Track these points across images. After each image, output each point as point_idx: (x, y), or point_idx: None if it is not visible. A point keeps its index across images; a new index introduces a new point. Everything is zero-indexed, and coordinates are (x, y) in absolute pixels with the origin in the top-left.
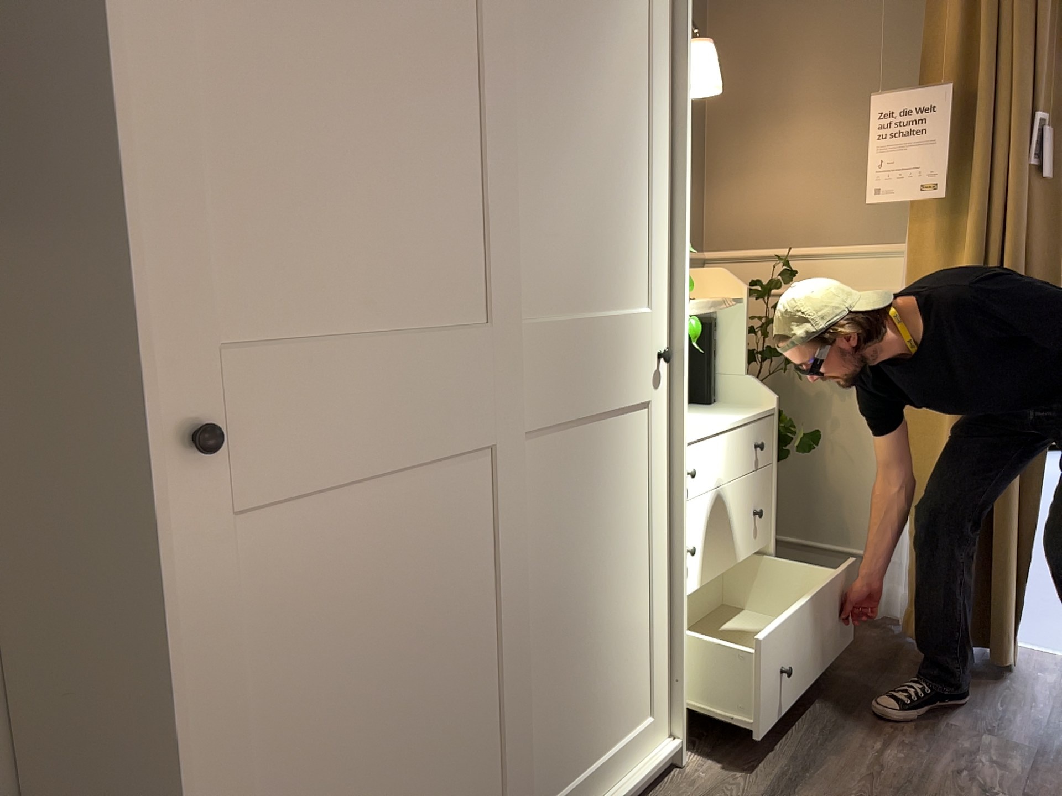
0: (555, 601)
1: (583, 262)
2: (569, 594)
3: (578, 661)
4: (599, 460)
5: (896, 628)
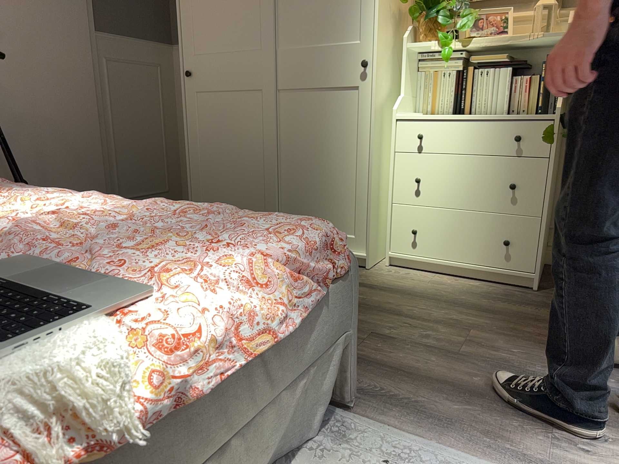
0: (296, 158)
1: (314, 22)
2: (304, 158)
3: (308, 188)
4: (323, 108)
5: None
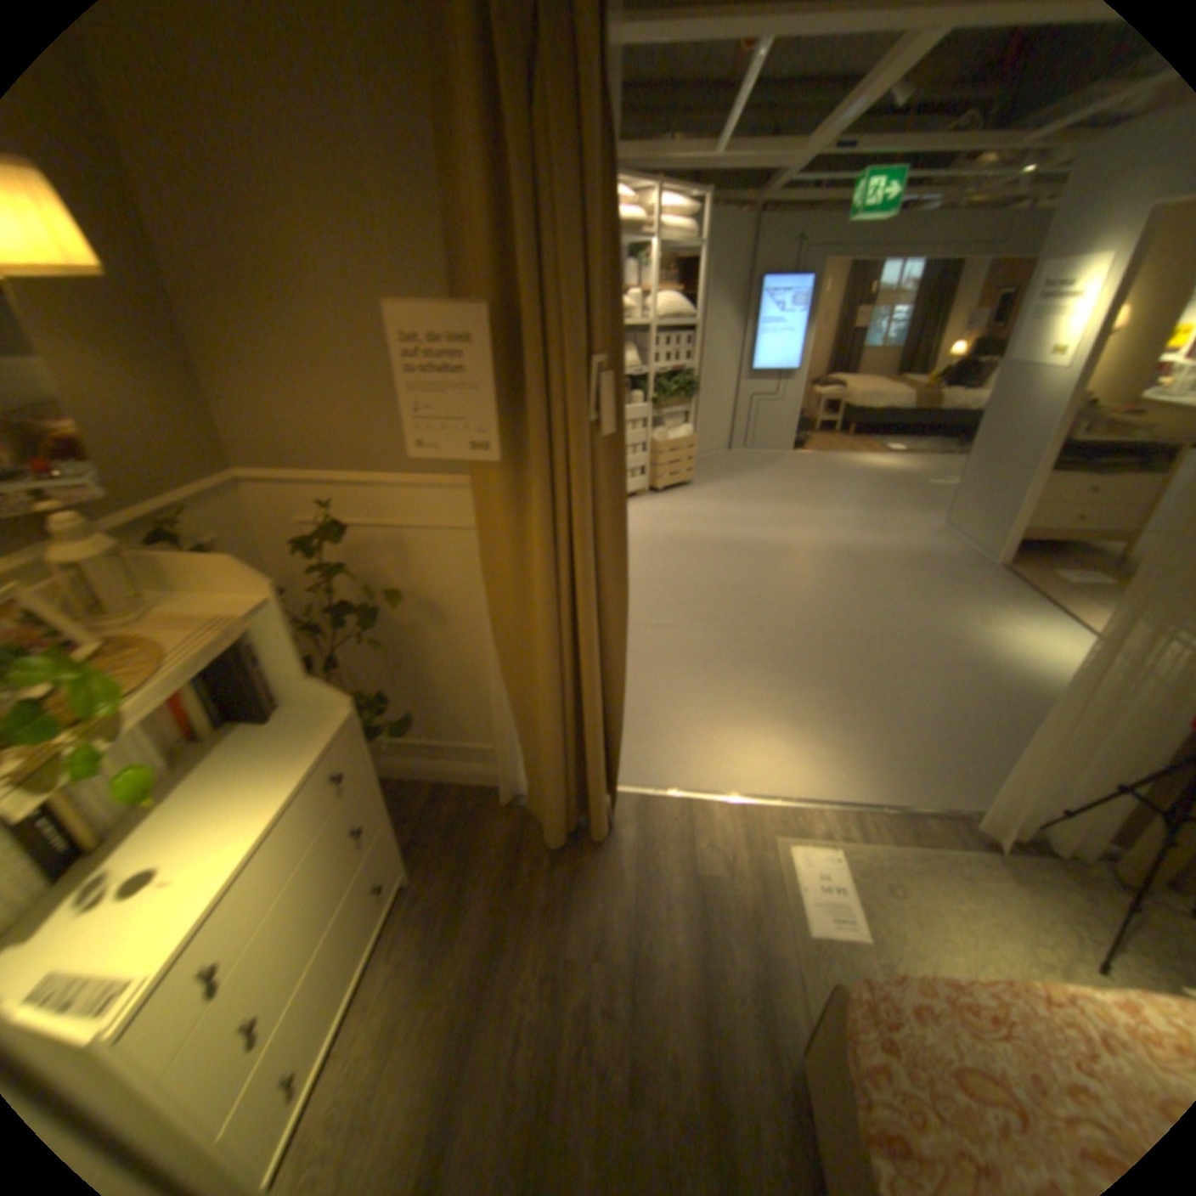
0: None
1: None
2: None
3: None
4: None
5: (524, 808)
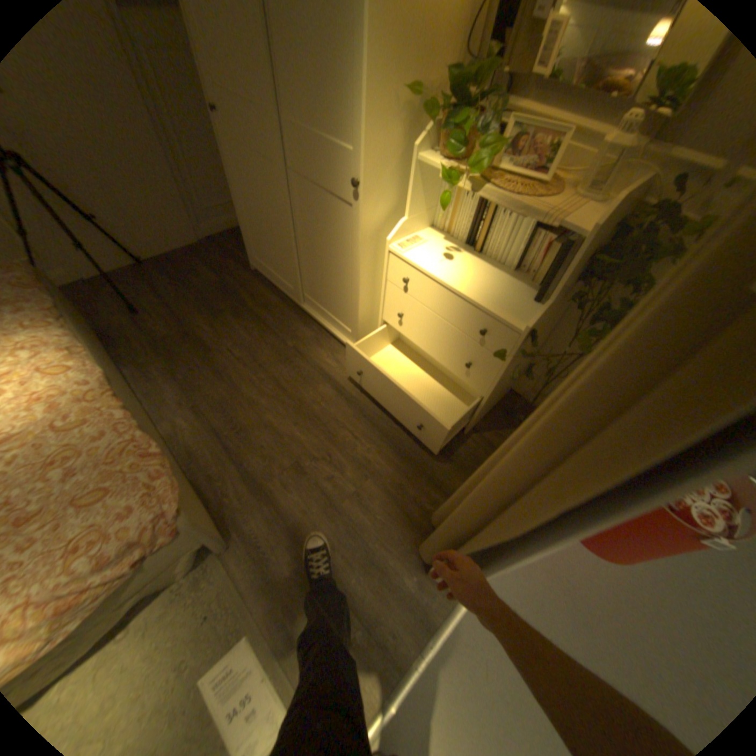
0: (309, 246)
1: (311, 94)
2: (315, 250)
3: (320, 276)
4: (325, 210)
5: None
